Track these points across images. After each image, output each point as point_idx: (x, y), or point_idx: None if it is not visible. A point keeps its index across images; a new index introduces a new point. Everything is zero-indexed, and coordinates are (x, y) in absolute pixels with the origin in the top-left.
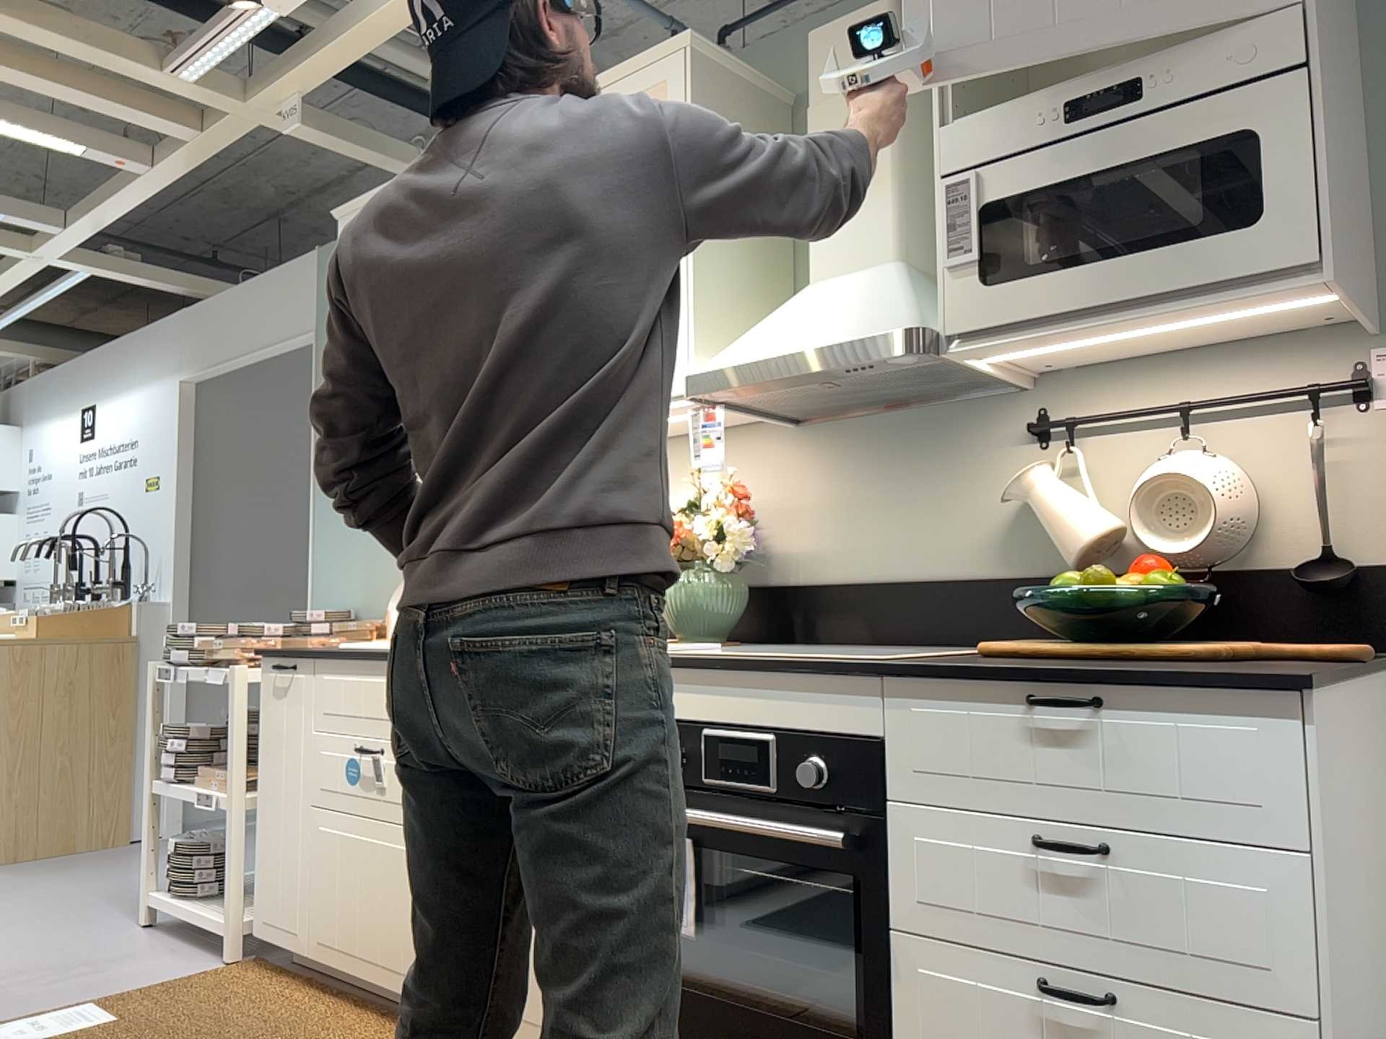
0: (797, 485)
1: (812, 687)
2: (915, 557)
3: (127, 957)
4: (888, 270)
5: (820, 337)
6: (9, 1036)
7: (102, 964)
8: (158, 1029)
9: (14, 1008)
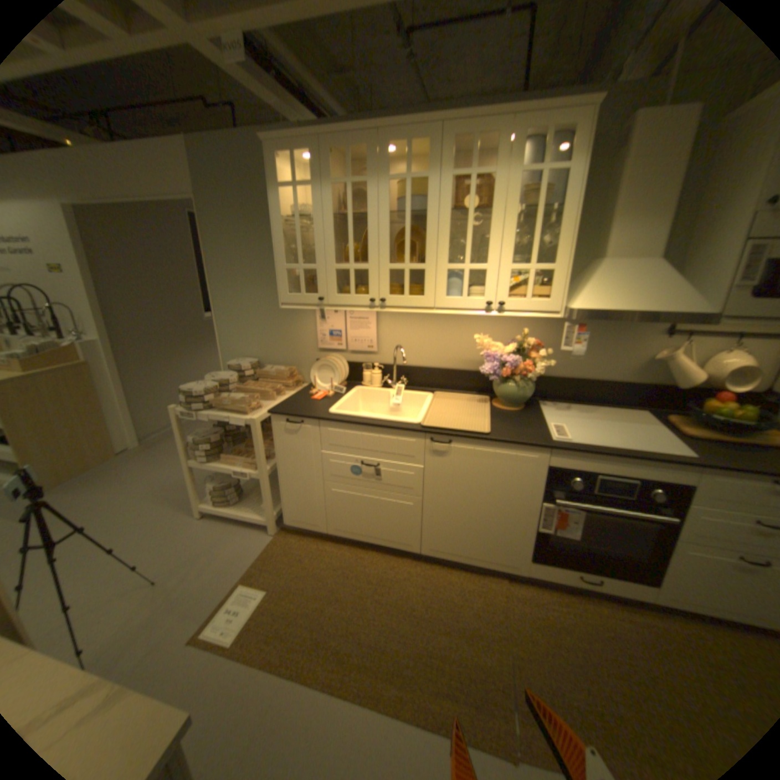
0: (545, 335)
1: (665, 467)
2: (598, 371)
3: (215, 545)
4: (663, 263)
5: (656, 304)
6: (223, 624)
7: (207, 553)
8: (293, 593)
9: (199, 601)
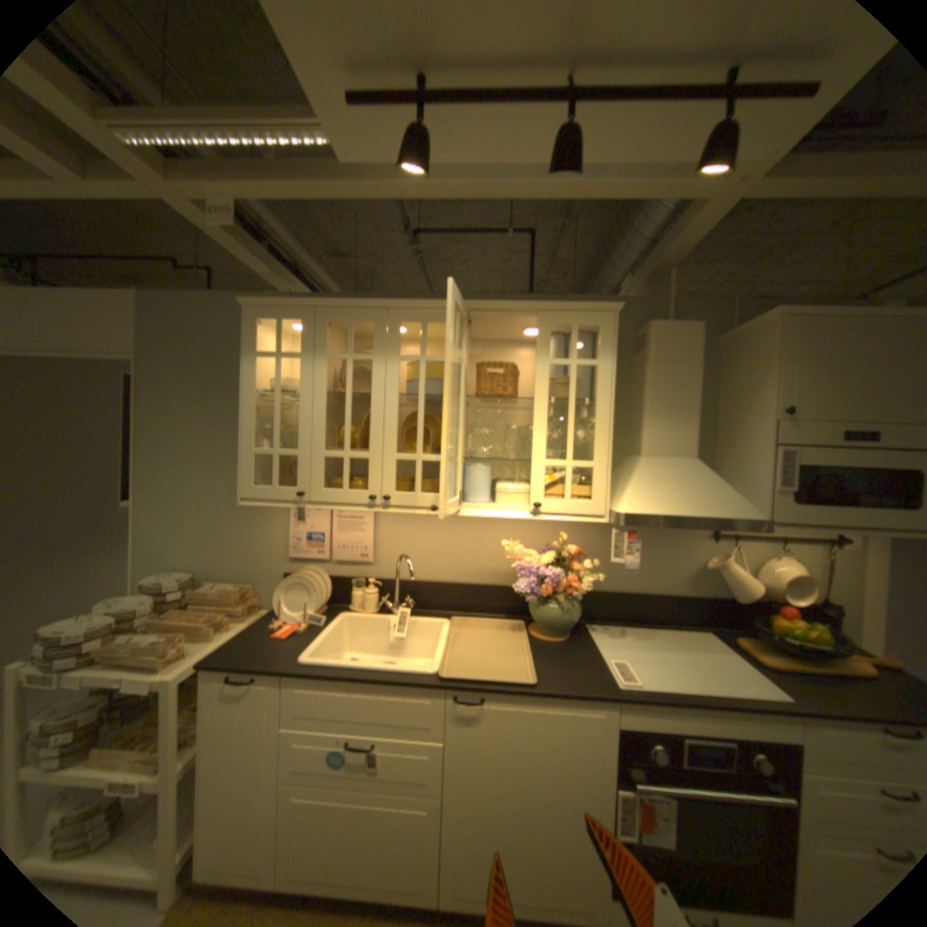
0: (584, 540)
1: (761, 720)
2: (649, 583)
3: None
4: (701, 465)
5: (706, 509)
6: None
7: None
8: None
9: None
